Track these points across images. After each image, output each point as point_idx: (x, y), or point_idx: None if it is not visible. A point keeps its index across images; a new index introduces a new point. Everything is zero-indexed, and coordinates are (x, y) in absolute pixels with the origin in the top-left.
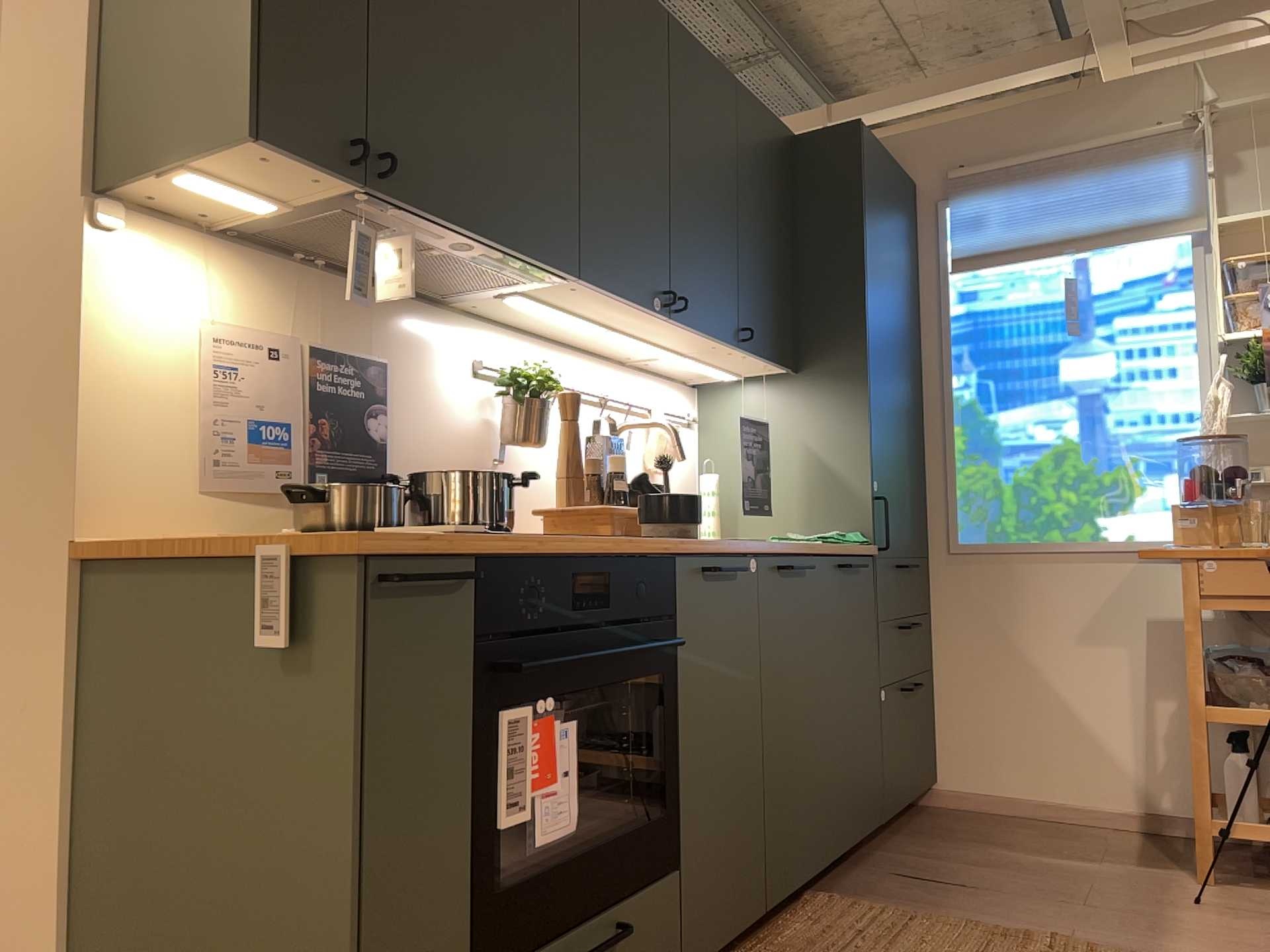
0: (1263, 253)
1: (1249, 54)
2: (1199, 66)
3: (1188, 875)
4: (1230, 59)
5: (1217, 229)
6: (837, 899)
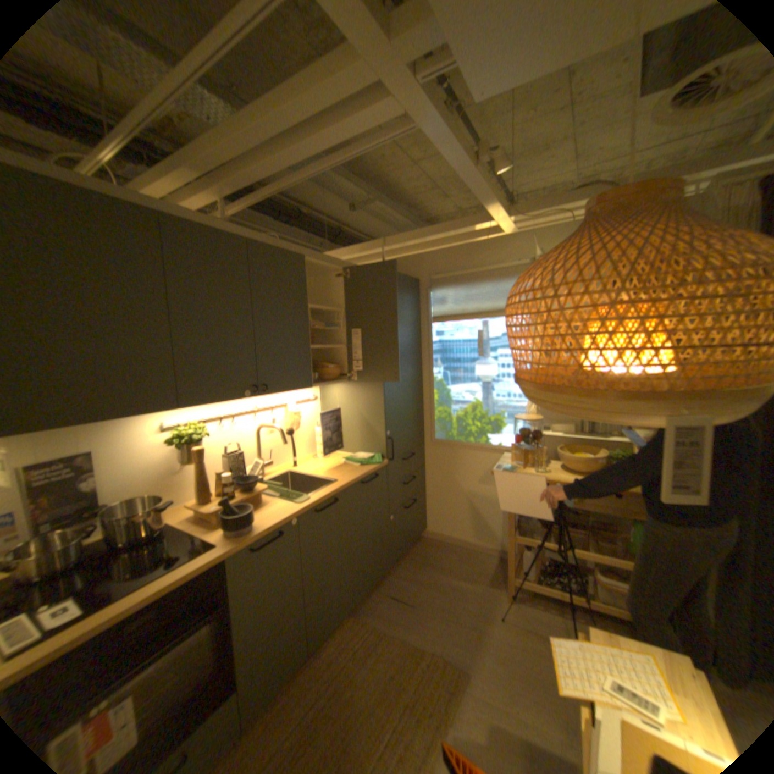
0: None
1: (564, 225)
2: (541, 230)
3: (506, 596)
4: (555, 227)
5: None
6: (355, 624)
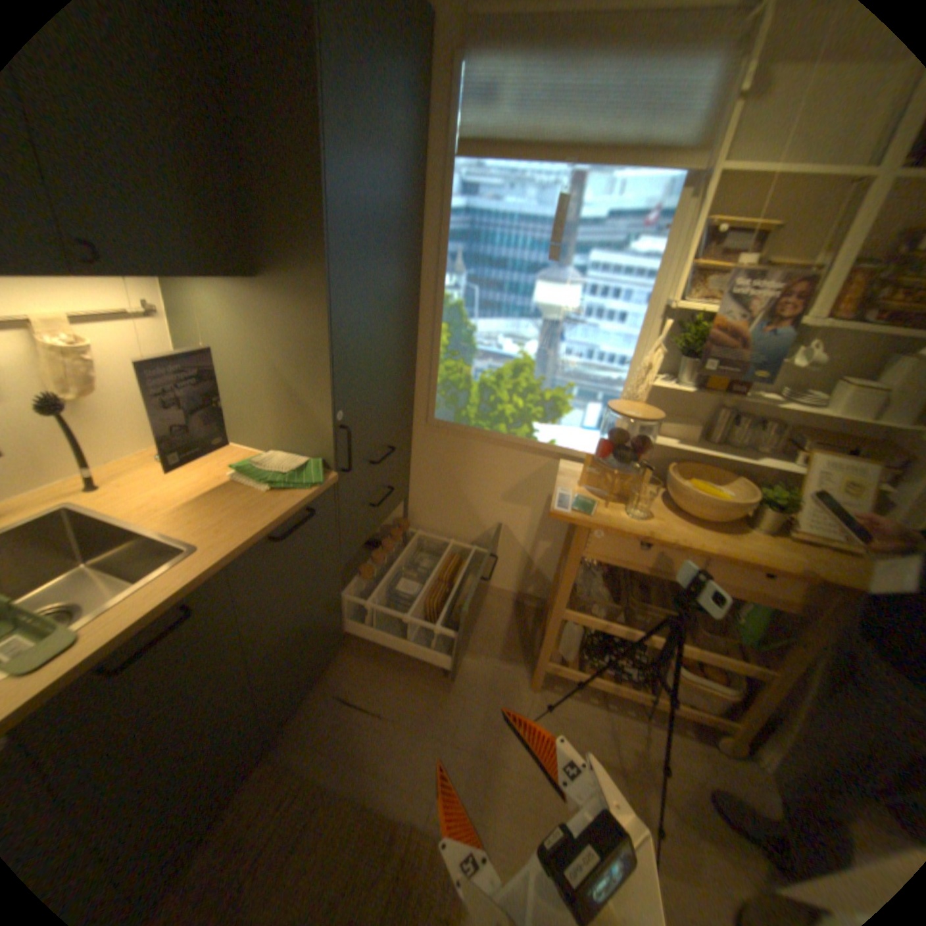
0: (745, 212)
1: None
2: None
3: (526, 675)
4: None
5: (720, 173)
6: (267, 775)
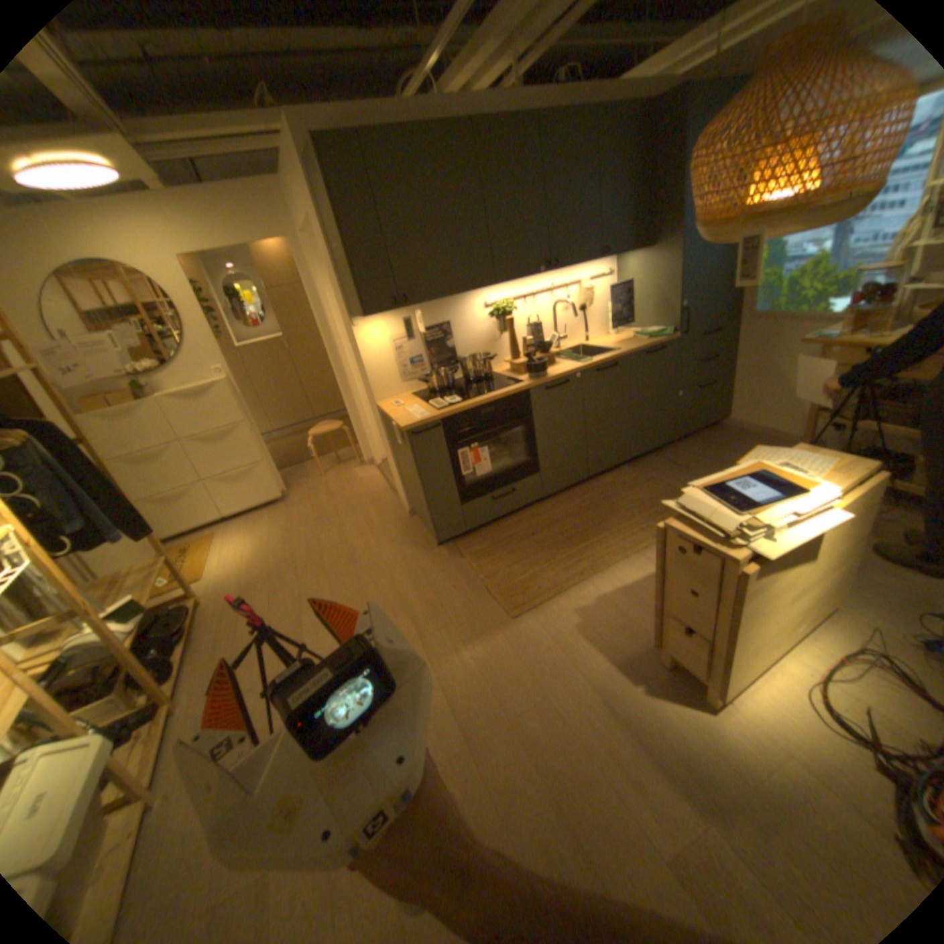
0: None
1: None
2: None
3: None
4: None
5: None
6: (629, 470)
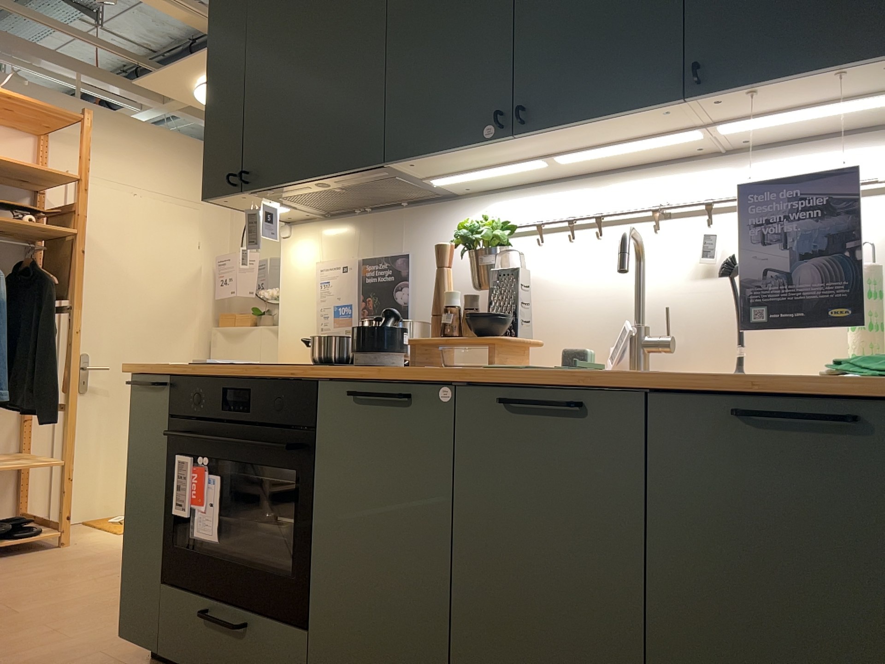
0: None
1: None
2: None
3: None
4: None
5: None
6: None
